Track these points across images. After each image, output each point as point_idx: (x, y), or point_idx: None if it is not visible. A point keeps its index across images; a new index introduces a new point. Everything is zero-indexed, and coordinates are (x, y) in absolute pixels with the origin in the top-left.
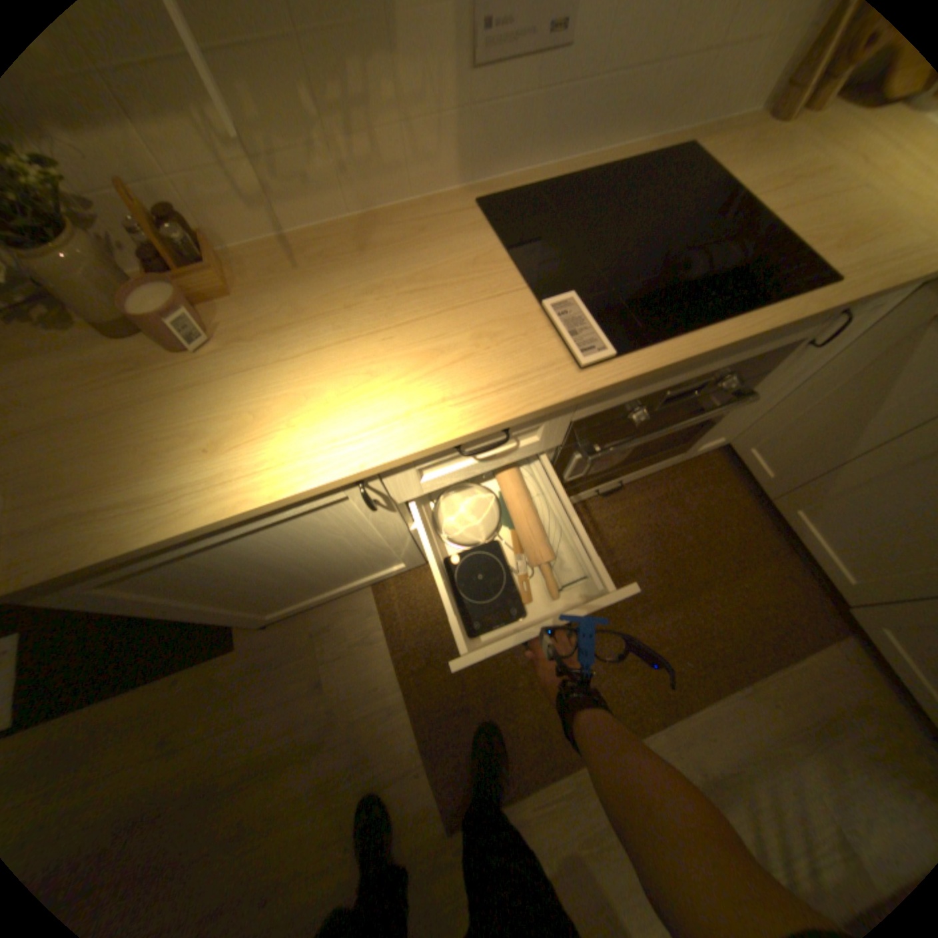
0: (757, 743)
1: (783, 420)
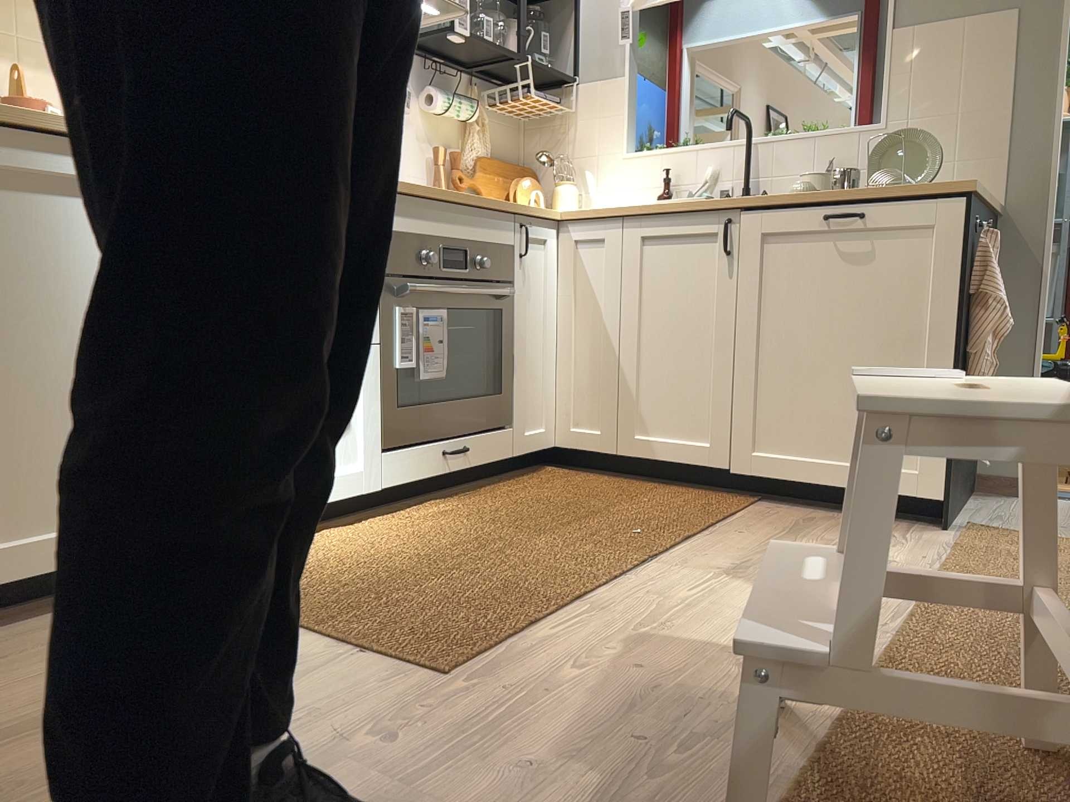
0: (742, 545)
1: (568, 378)
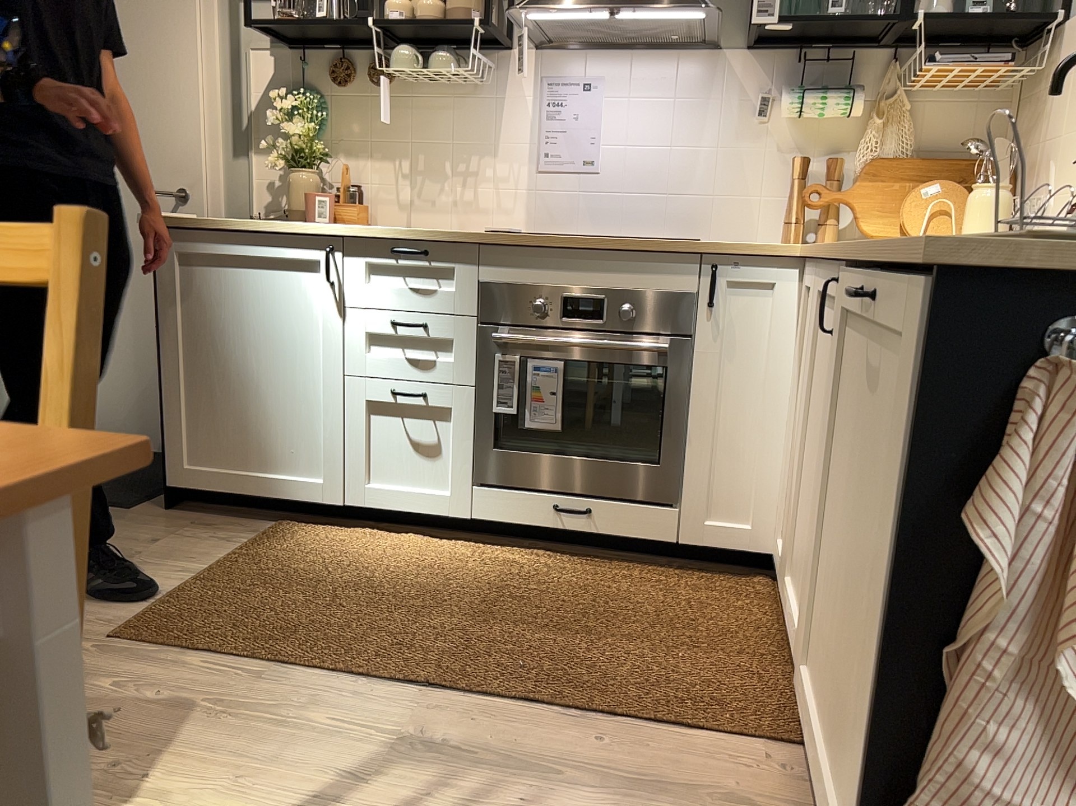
0: (529, 751)
1: (786, 475)
